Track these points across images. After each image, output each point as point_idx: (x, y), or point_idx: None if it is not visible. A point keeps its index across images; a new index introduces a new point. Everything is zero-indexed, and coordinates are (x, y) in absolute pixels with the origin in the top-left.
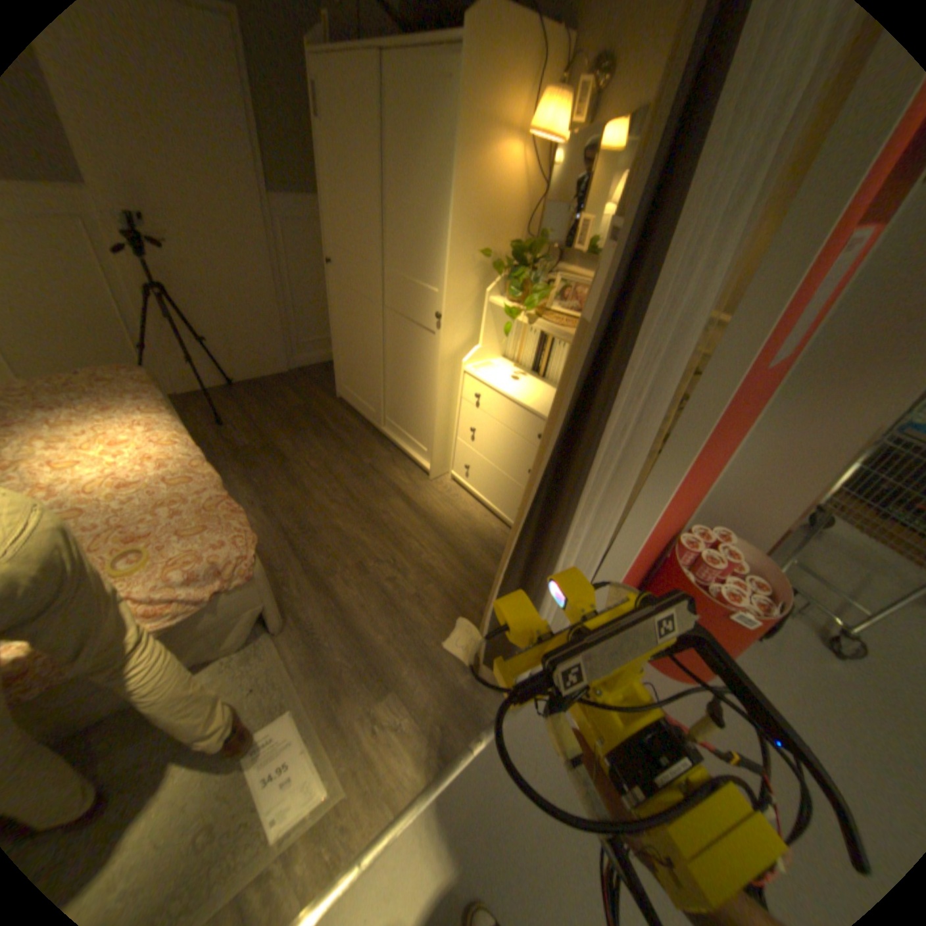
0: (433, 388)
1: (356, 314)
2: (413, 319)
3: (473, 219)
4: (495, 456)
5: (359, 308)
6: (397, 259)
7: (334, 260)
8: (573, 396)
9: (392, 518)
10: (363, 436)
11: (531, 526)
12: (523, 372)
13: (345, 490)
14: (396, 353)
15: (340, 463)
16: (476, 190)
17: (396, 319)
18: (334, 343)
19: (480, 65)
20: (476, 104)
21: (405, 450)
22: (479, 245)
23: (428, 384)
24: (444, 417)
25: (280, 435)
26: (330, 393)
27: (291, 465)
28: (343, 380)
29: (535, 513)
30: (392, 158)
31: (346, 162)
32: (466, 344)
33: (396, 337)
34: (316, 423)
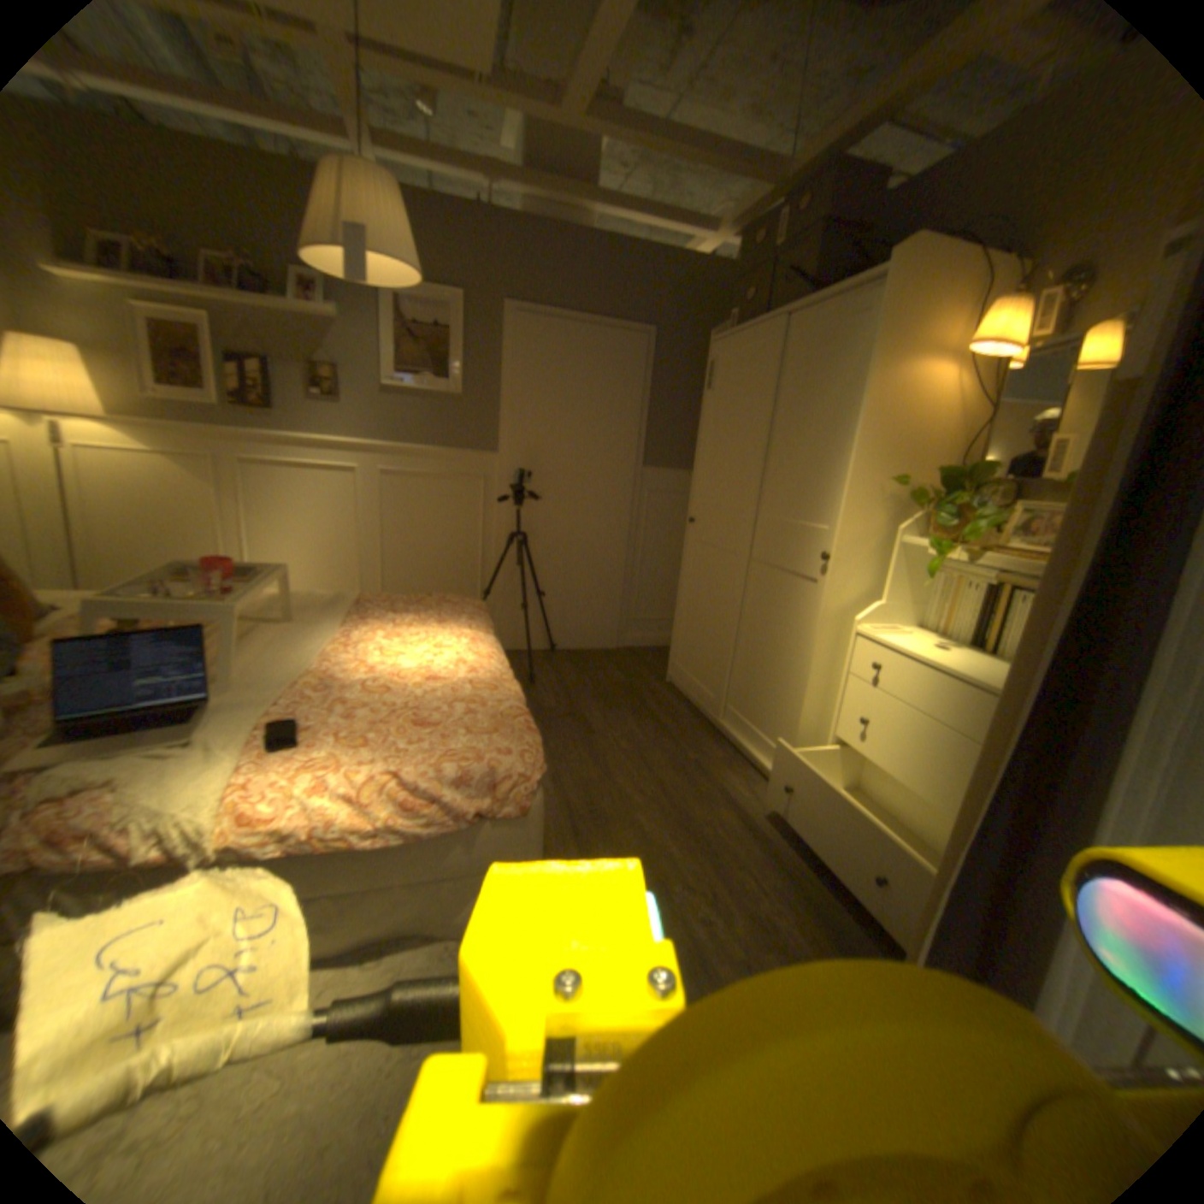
0: (805, 656)
1: (712, 574)
2: (787, 568)
3: (886, 440)
4: (902, 767)
5: (717, 566)
6: (776, 502)
7: (697, 518)
8: (1103, 503)
9: (717, 835)
10: (691, 728)
11: (1009, 782)
12: (956, 644)
13: (655, 782)
14: (756, 616)
15: (655, 750)
16: (892, 409)
17: (764, 572)
18: (676, 612)
19: (907, 287)
20: (899, 323)
21: (748, 752)
22: (891, 472)
23: (798, 651)
24: (817, 701)
25: (590, 705)
26: (657, 675)
27: (594, 738)
28: (678, 658)
29: (1020, 751)
30: (786, 402)
31: (732, 418)
32: (862, 599)
33: (760, 594)
34: (634, 701)
